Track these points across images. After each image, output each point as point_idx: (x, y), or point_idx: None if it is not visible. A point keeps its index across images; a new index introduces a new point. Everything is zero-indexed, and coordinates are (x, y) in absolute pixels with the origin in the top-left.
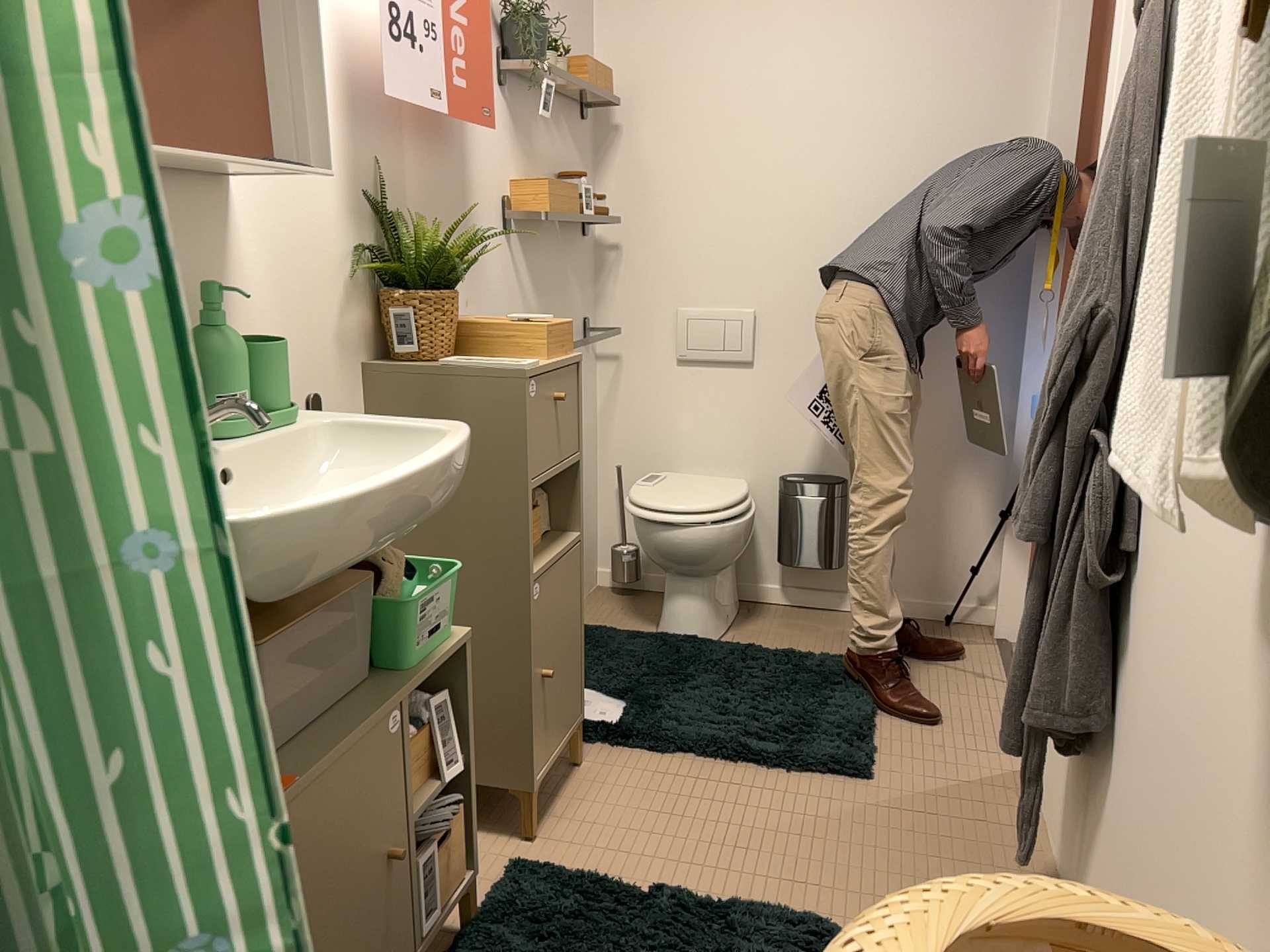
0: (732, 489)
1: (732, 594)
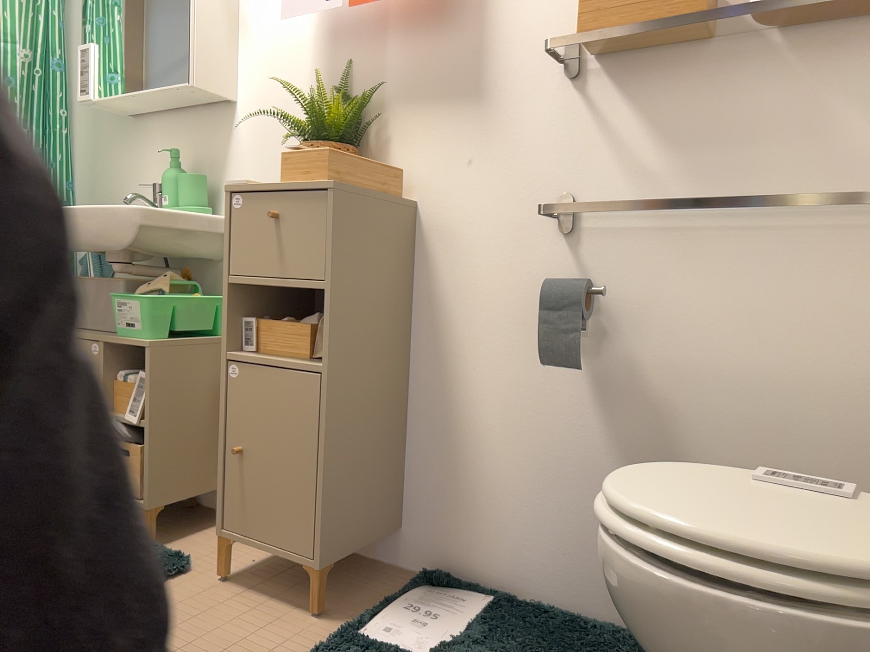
0: None
1: None
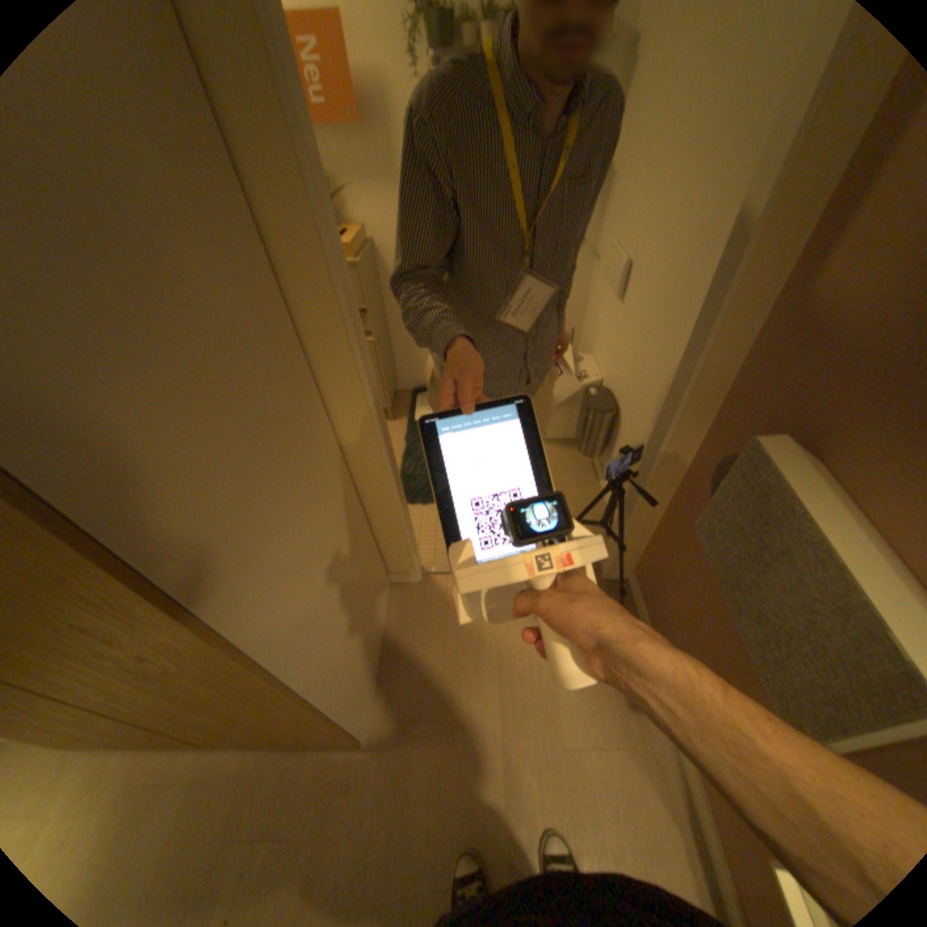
0: (591, 375)
1: (557, 426)
